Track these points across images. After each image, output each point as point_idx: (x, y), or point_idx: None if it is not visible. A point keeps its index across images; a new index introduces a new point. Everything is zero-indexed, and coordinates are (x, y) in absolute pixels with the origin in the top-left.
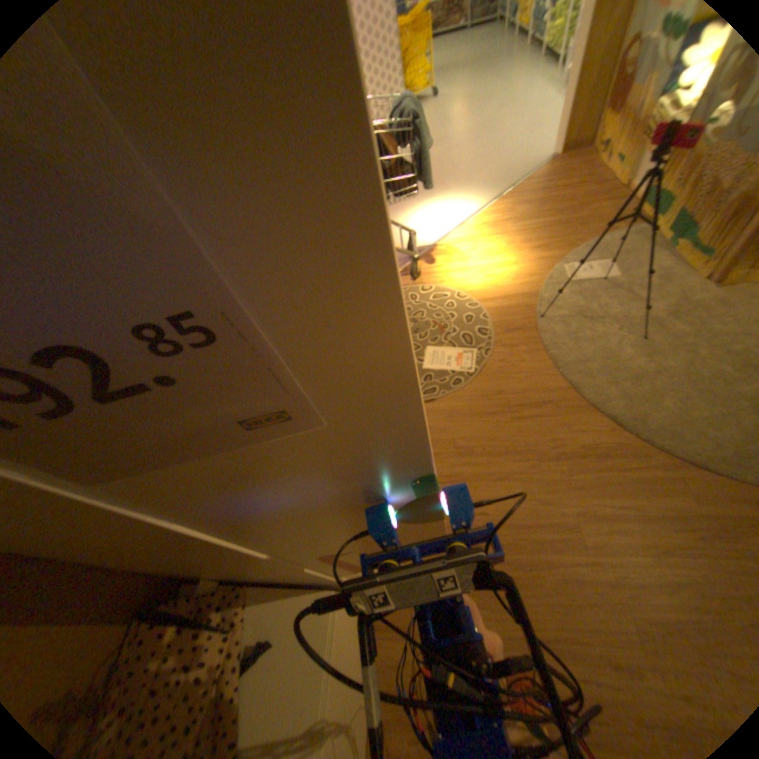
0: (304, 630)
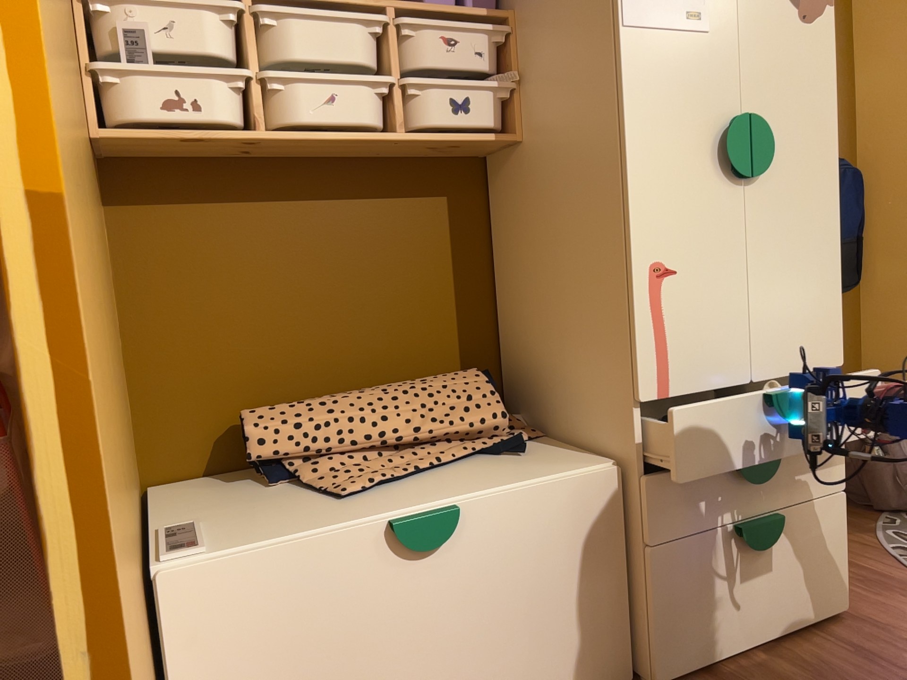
0: (566, 463)
